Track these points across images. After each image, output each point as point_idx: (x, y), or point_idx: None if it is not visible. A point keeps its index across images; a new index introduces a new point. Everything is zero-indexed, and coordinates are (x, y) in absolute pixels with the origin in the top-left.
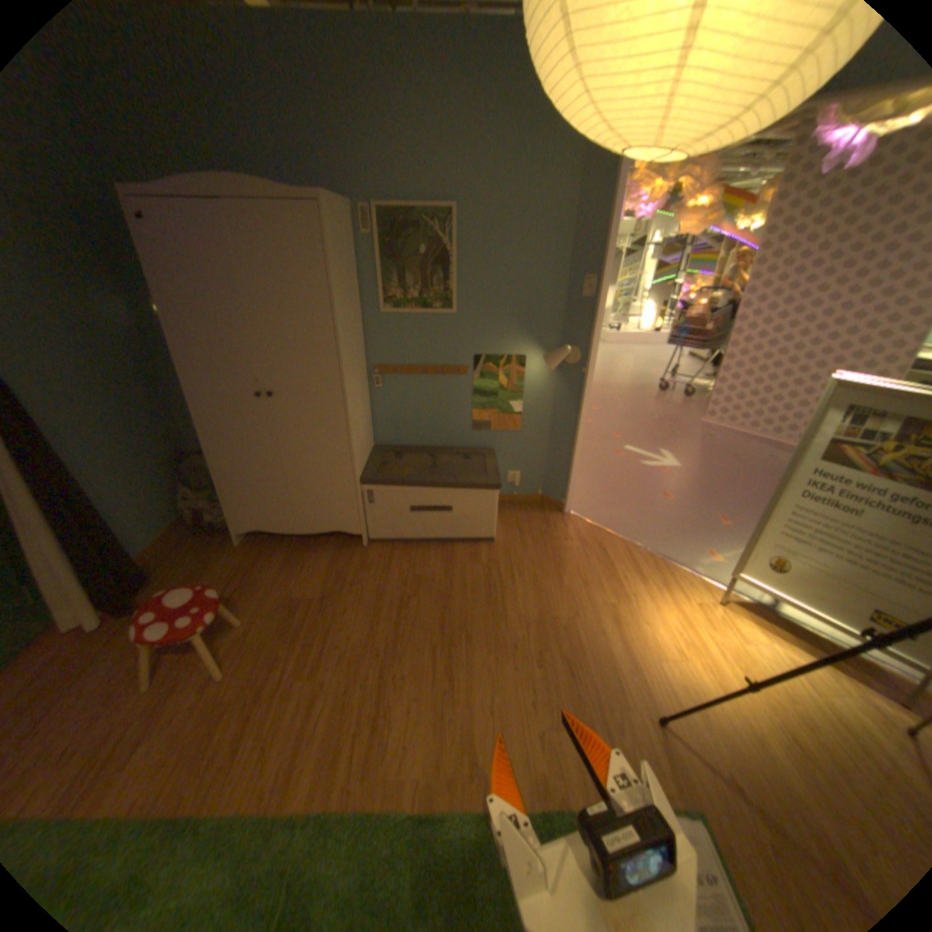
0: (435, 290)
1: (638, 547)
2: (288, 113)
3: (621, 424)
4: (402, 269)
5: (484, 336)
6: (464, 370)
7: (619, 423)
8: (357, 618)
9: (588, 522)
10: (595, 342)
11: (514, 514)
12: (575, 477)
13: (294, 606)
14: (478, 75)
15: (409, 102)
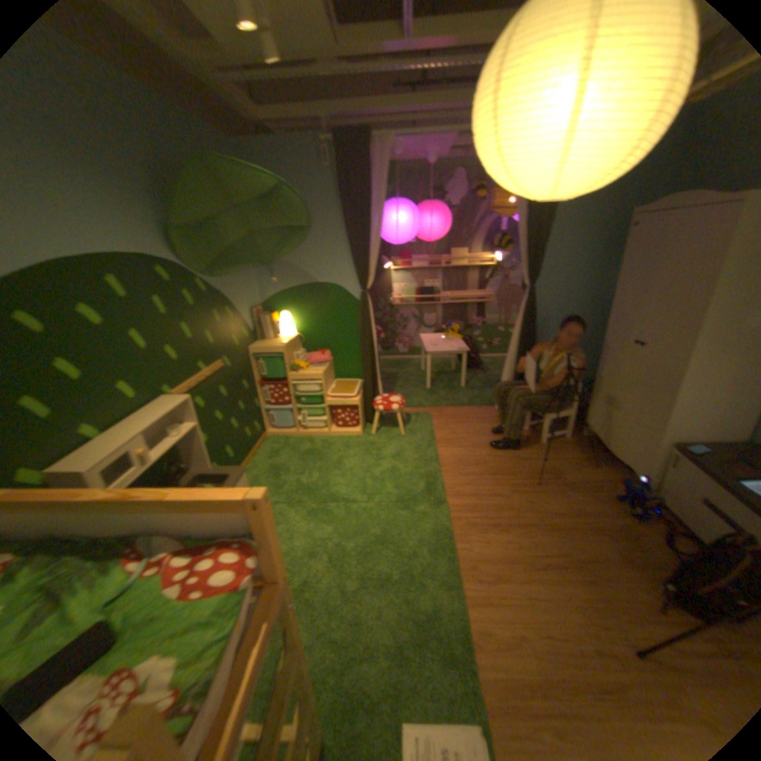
0: None
1: None
2: None
3: None
4: None
5: None
6: None
7: None
8: (566, 506)
9: None
10: None
11: None
12: None
13: (555, 474)
14: None
15: None
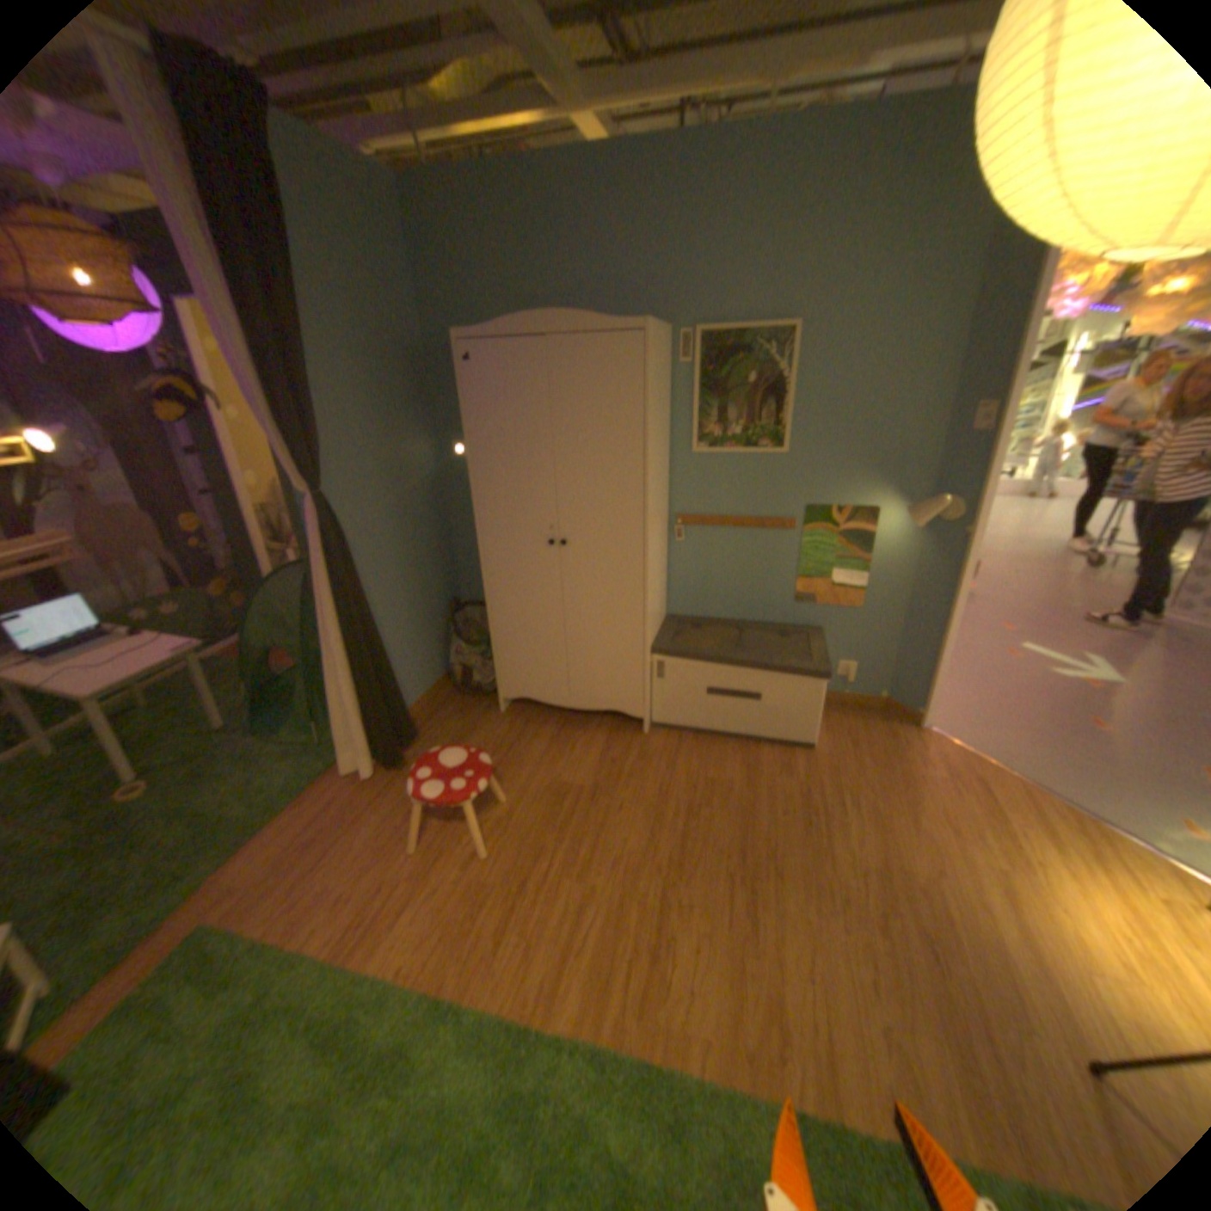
0: (764, 424)
1: (1049, 795)
2: (616, 241)
3: (1019, 611)
4: (725, 401)
5: (824, 481)
6: (792, 523)
7: (1015, 609)
8: (636, 819)
9: (962, 746)
10: (990, 491)
11: (846, 720)
12: (944, 679)
13: (564, 792)
14: (845, 168)
15: (754, 211)
